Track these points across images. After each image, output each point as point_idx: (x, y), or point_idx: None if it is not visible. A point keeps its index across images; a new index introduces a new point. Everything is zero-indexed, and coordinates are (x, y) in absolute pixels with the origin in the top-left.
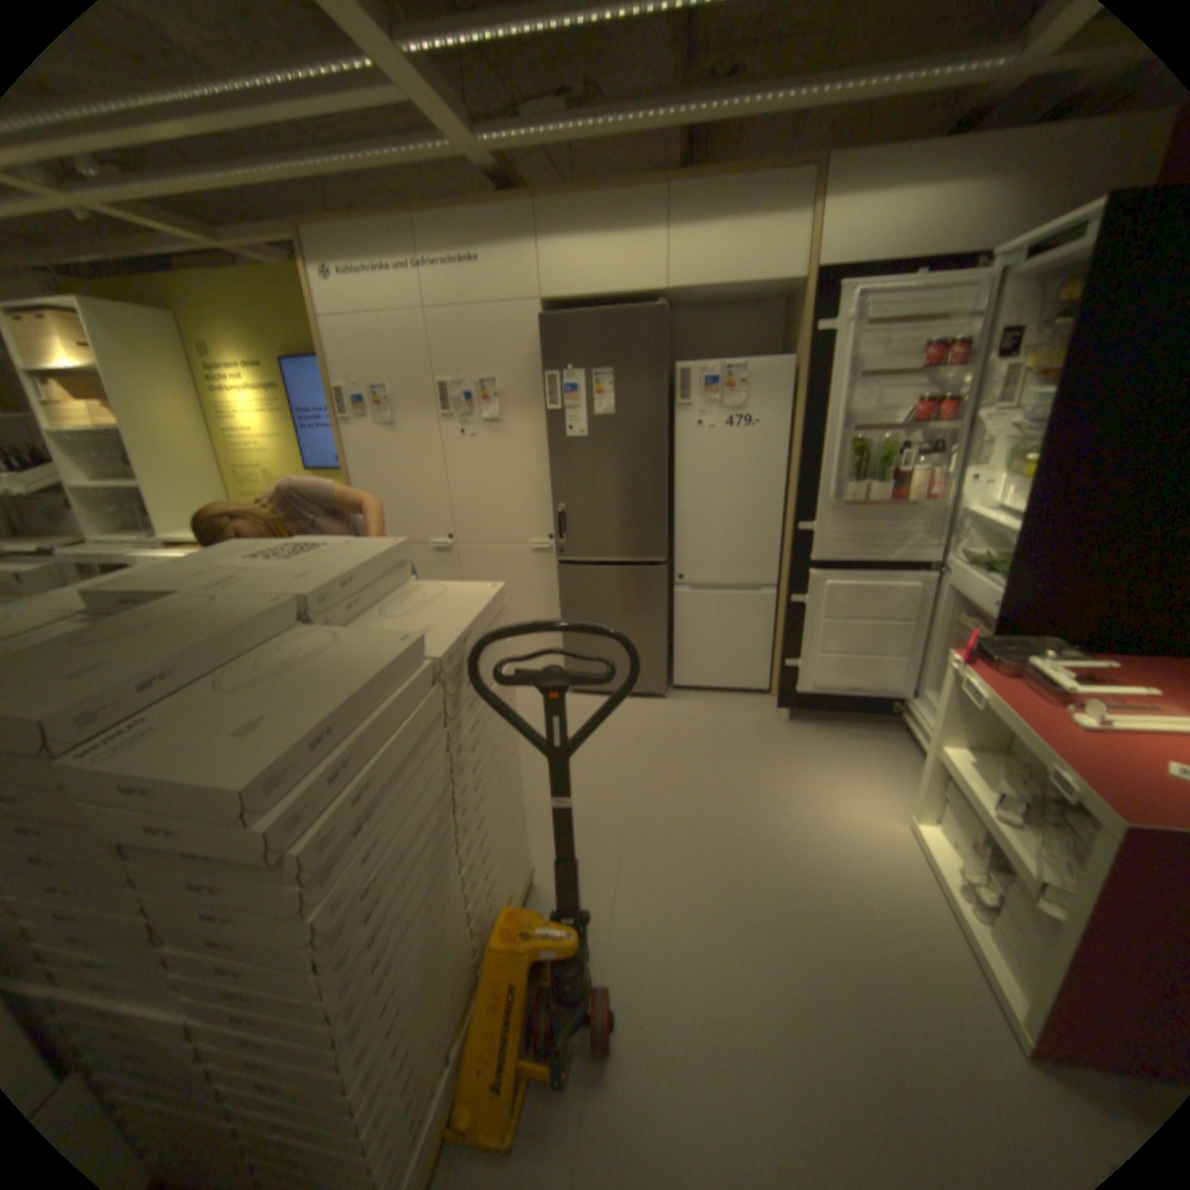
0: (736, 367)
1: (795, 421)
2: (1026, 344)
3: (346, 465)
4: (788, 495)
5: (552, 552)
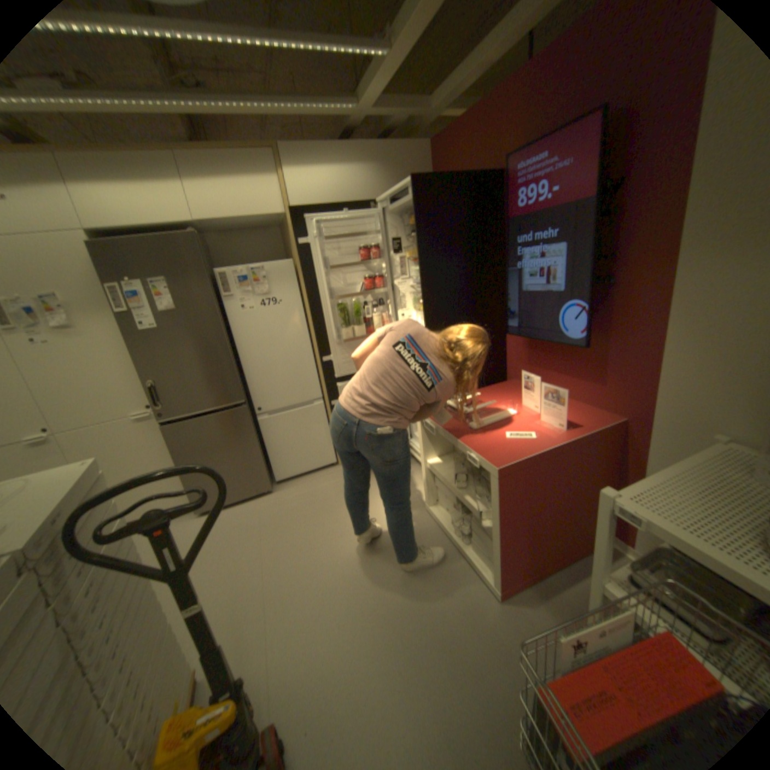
0: (257, 268)
1: (303, 298)
2: (404, 246)
3: None
4: (313, 342)
5: (152, 417)
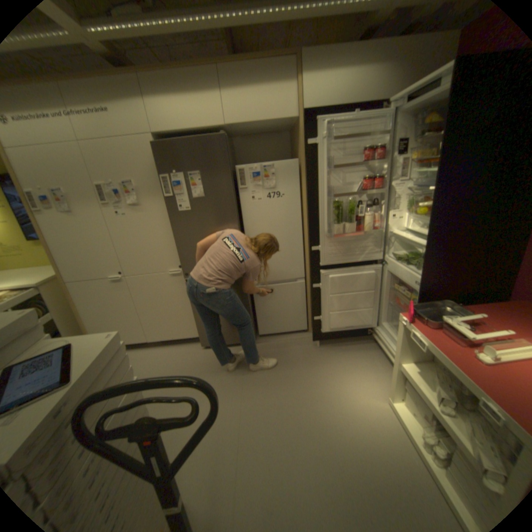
0: (268, 166)
1: (302, 193)
2: (409, 146)
3: (43, 238)
4: (304, 231)
5: (182, 274)
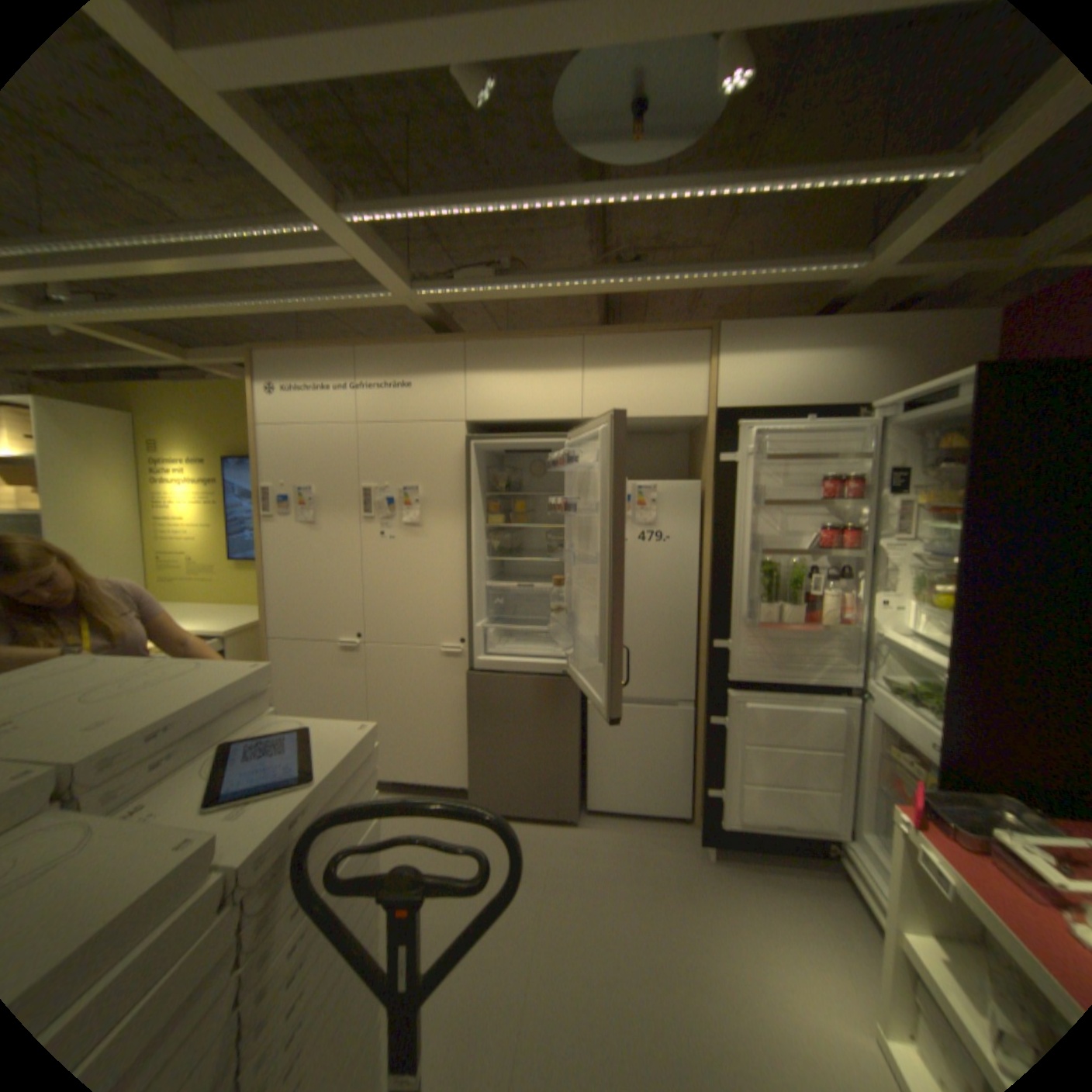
0: (646, 487)
1: (704, 539)
2: (914, 482)
3: (262, 559)
4: (701, 608)
5: (463, 655)
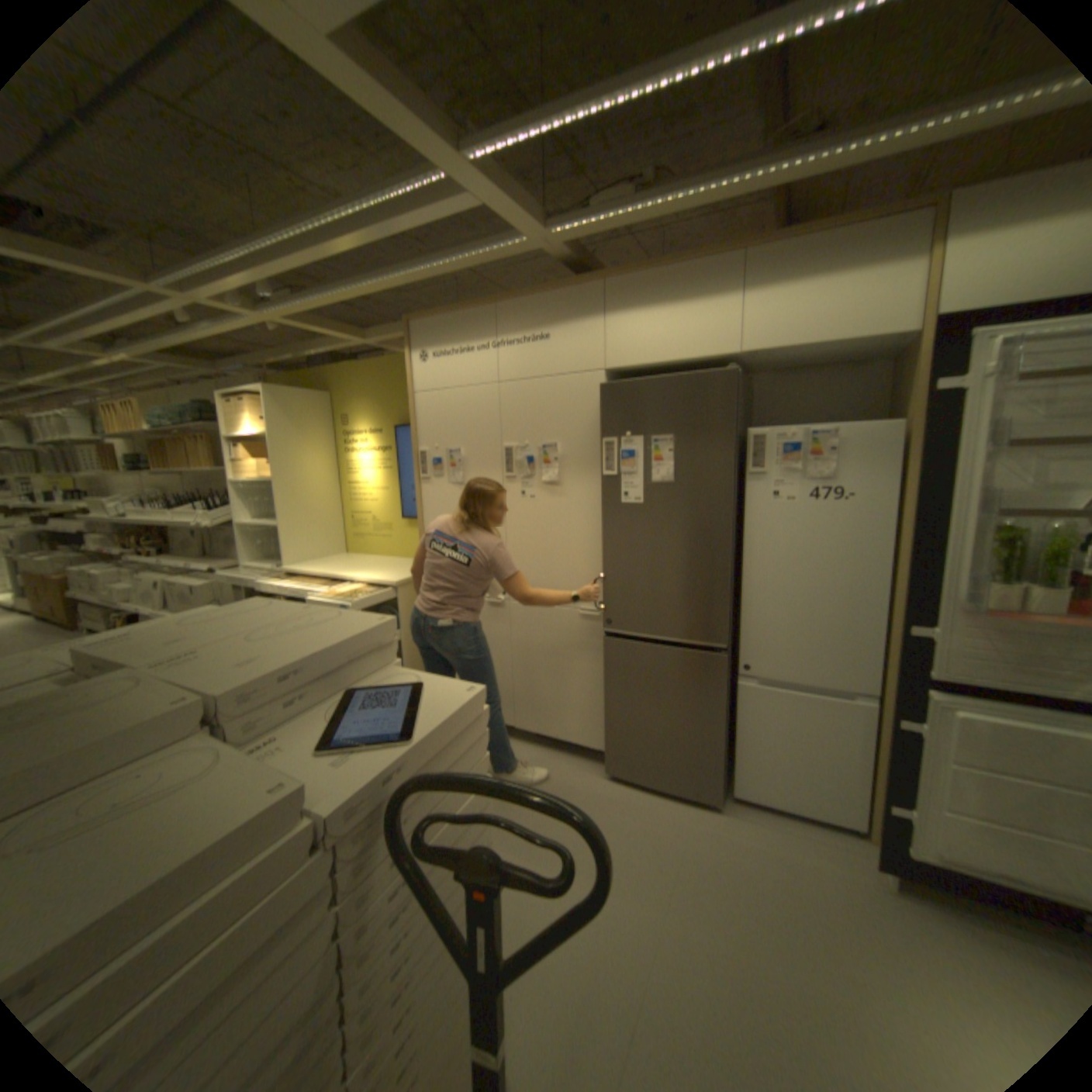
0: (824, 432)
1: (906, 495)
2: None
3: (422, 518)
4: (897, 585)
5: (601, 619)
